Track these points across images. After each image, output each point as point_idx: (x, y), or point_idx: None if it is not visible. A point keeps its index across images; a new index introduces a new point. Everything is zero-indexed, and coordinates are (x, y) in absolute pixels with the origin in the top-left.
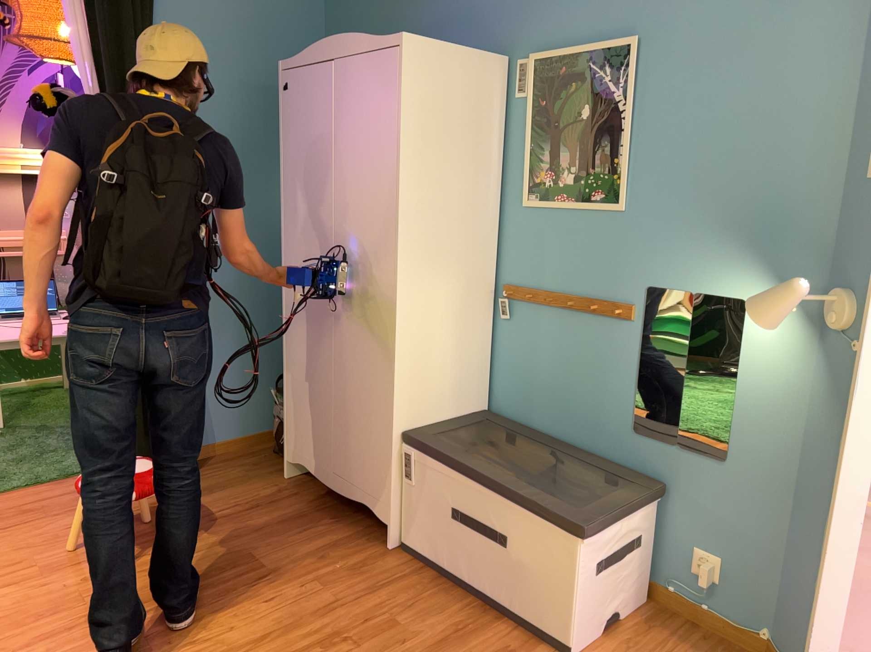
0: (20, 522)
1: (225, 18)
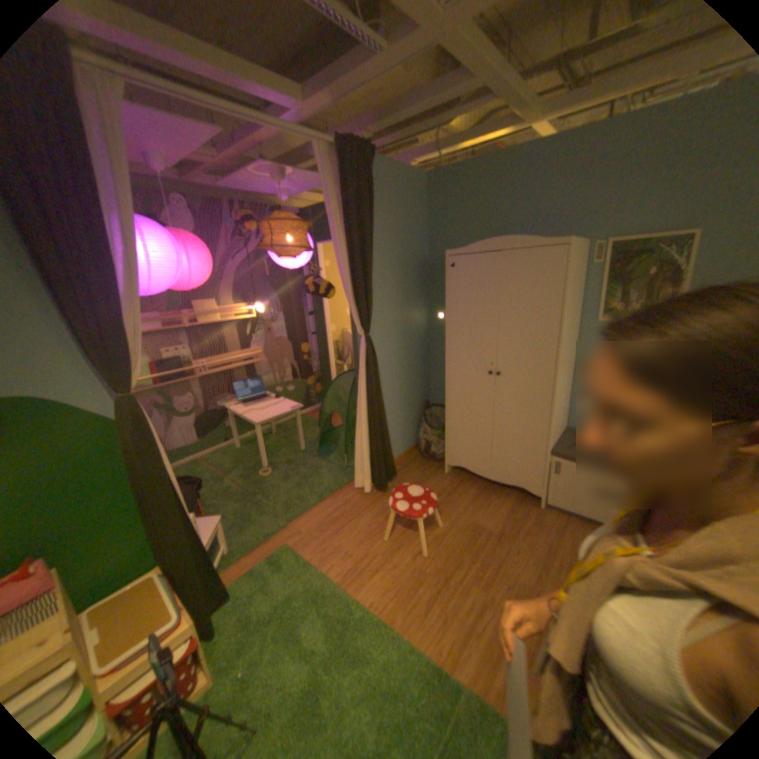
0: (340, 527)
1: (391, 224)
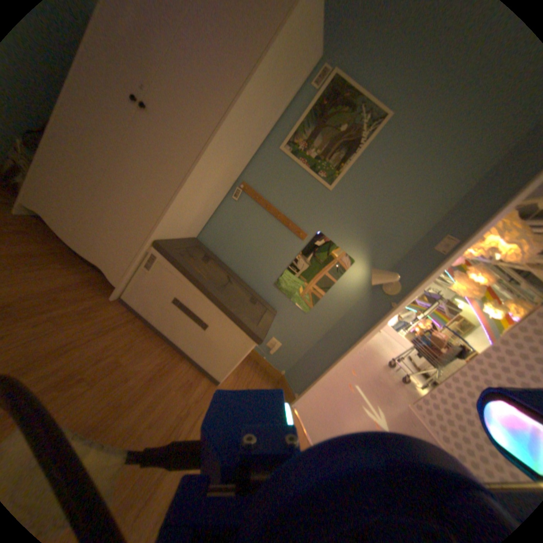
0: None
1: None
